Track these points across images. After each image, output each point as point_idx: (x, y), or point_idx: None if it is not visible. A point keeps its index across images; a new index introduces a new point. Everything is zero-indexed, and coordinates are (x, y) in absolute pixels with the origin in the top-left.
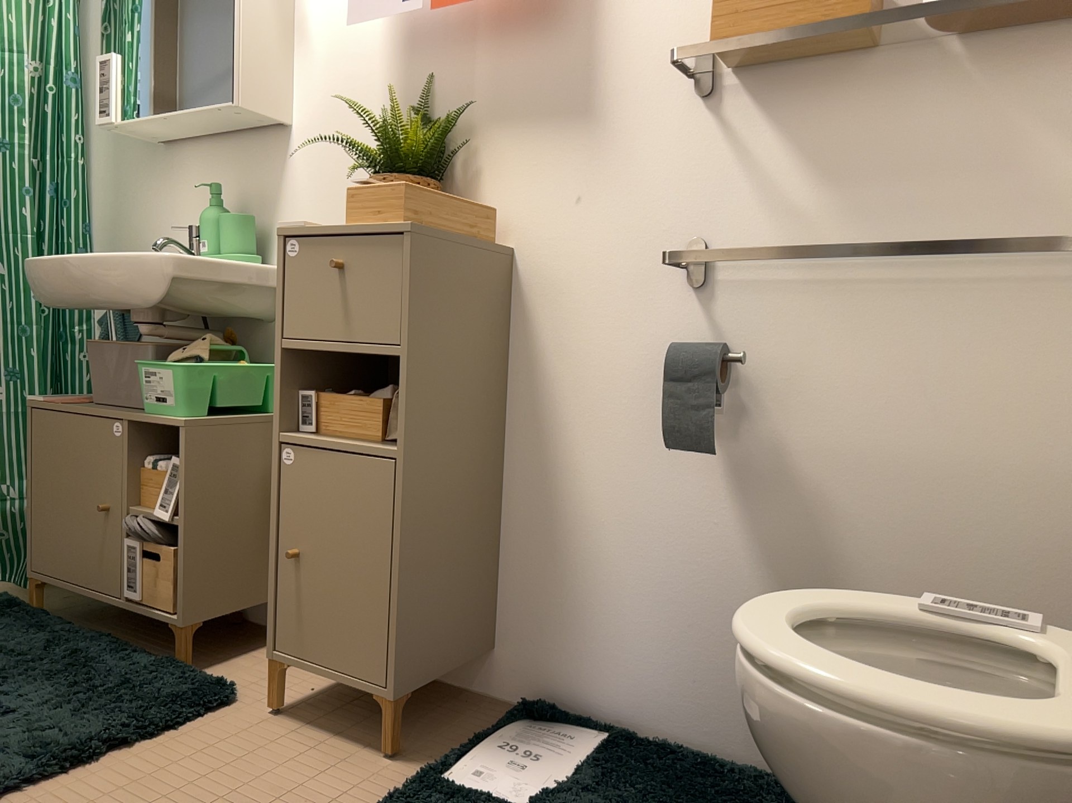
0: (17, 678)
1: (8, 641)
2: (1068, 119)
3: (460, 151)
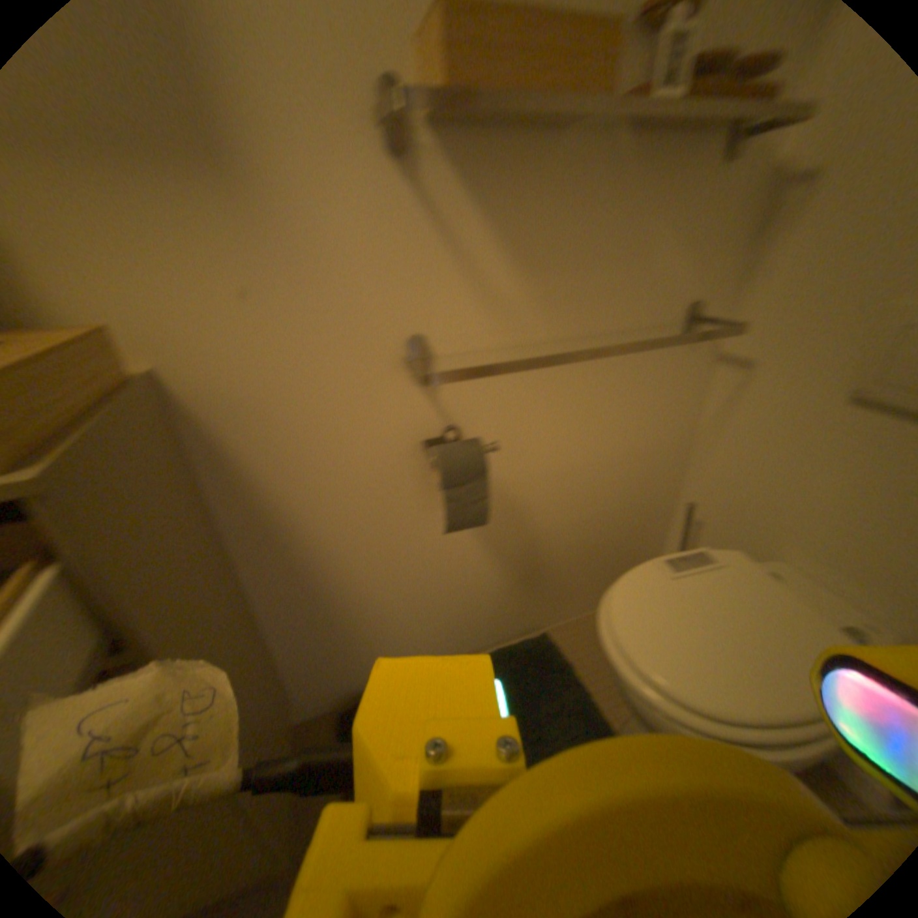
0: None
1: None
2: (695, 216)
3: None
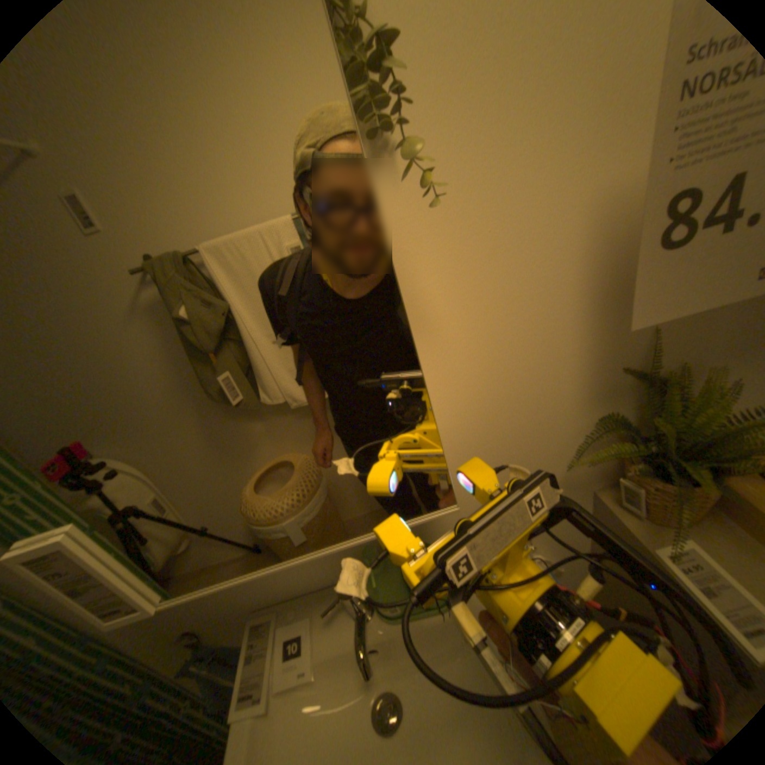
0: None
1: None
2: None
3: (687, 390)
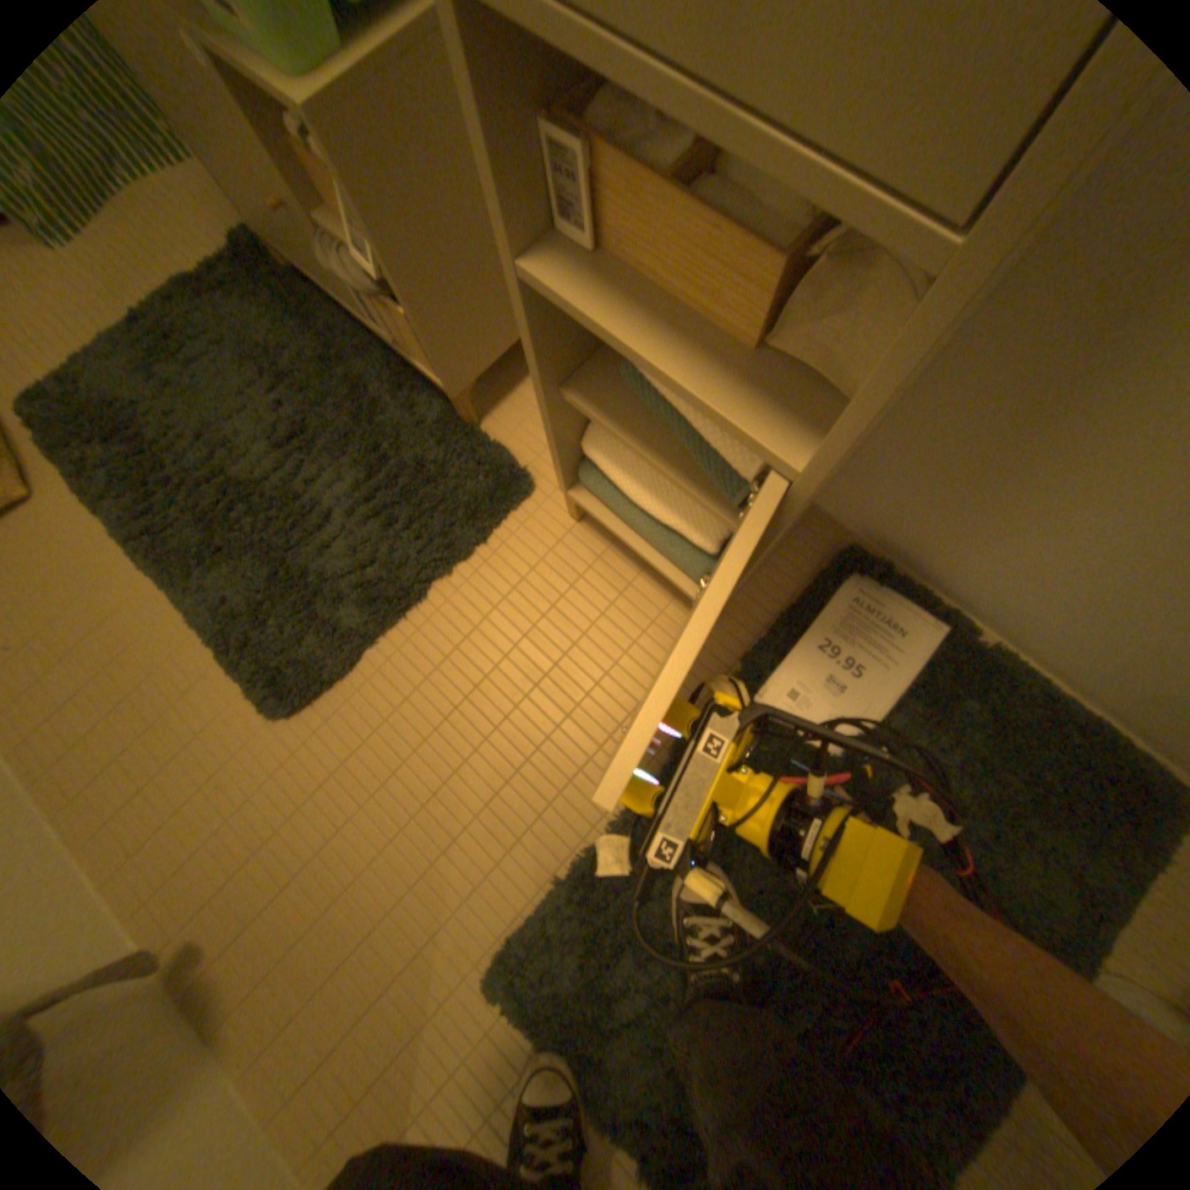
0: (305, 459)
1: (273, 372)
2: None
3: None
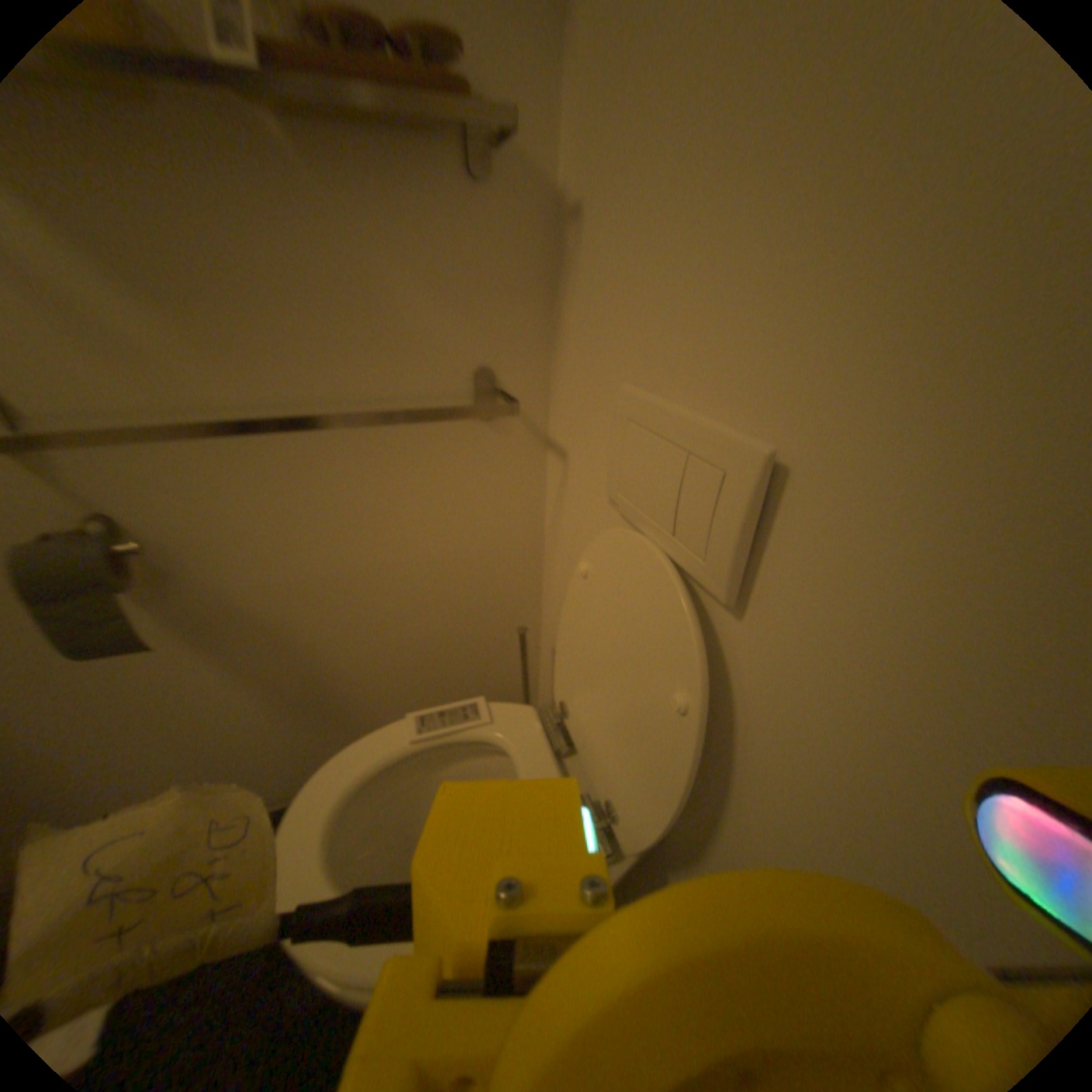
0: None
1: None
2: (435, 255)
3: None
